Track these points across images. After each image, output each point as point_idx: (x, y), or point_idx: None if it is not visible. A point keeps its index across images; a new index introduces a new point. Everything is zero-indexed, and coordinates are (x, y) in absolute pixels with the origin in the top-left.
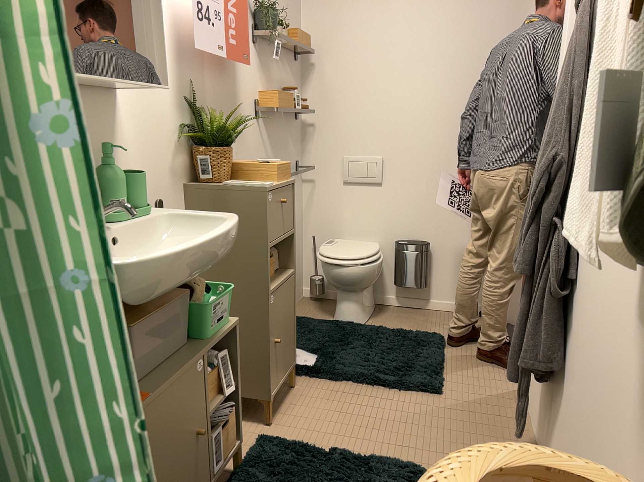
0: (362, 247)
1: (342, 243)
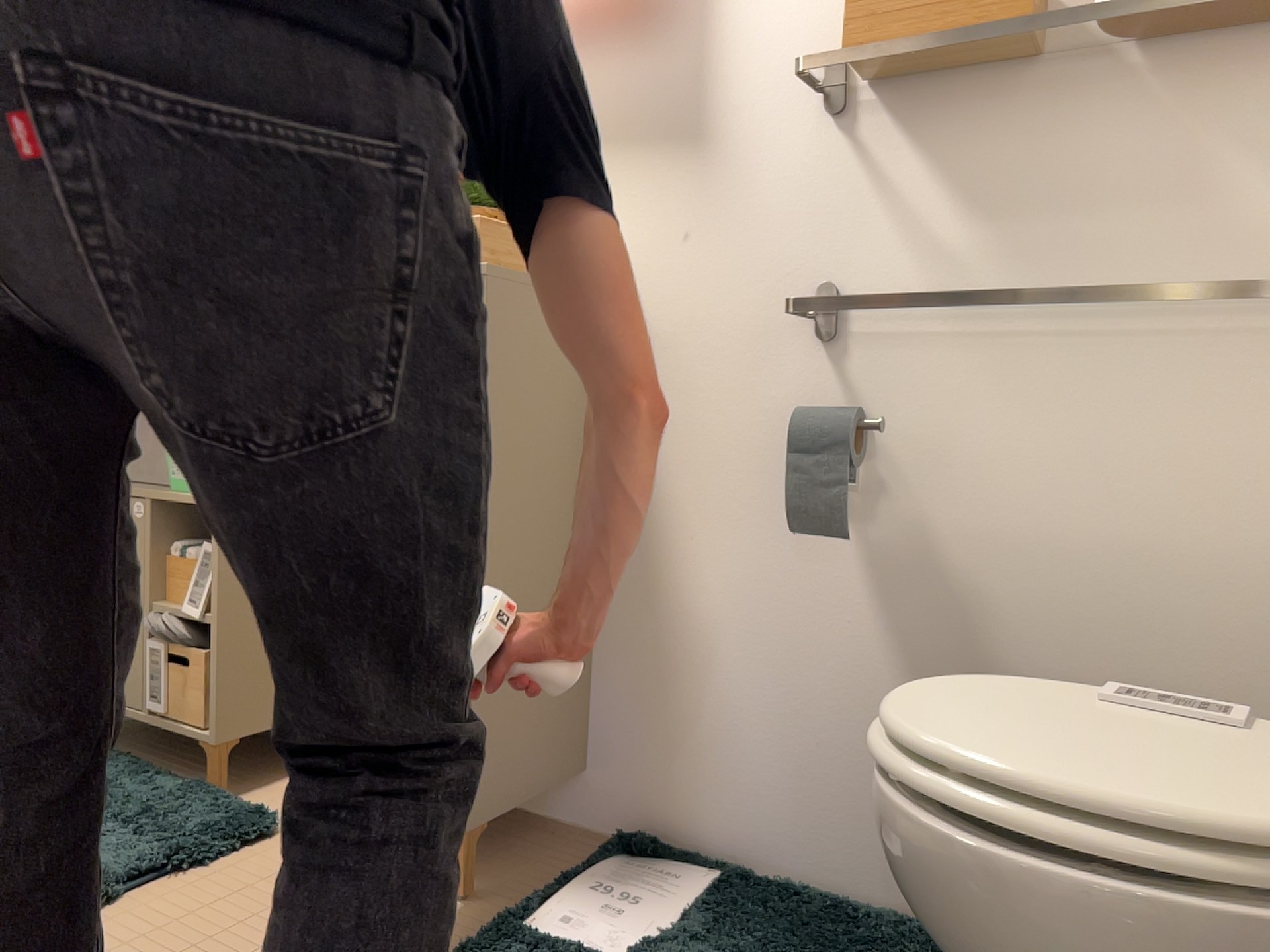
0: (1143, 761)
1: (1215, 732)
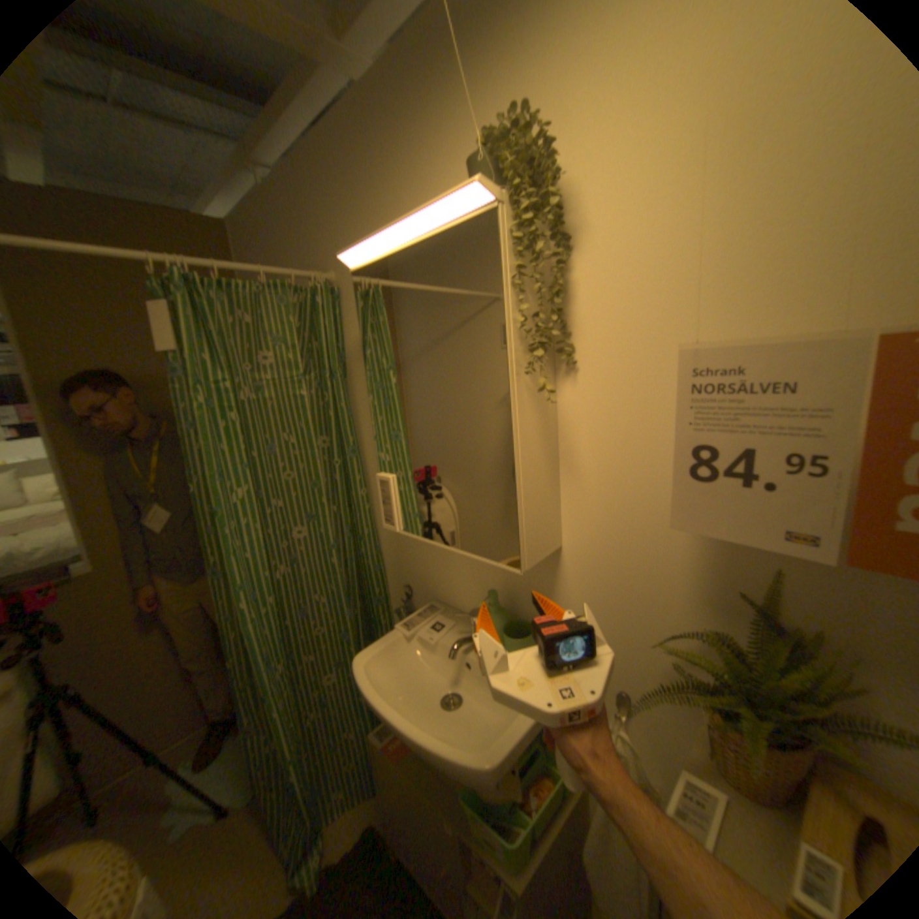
0: None
1: None
